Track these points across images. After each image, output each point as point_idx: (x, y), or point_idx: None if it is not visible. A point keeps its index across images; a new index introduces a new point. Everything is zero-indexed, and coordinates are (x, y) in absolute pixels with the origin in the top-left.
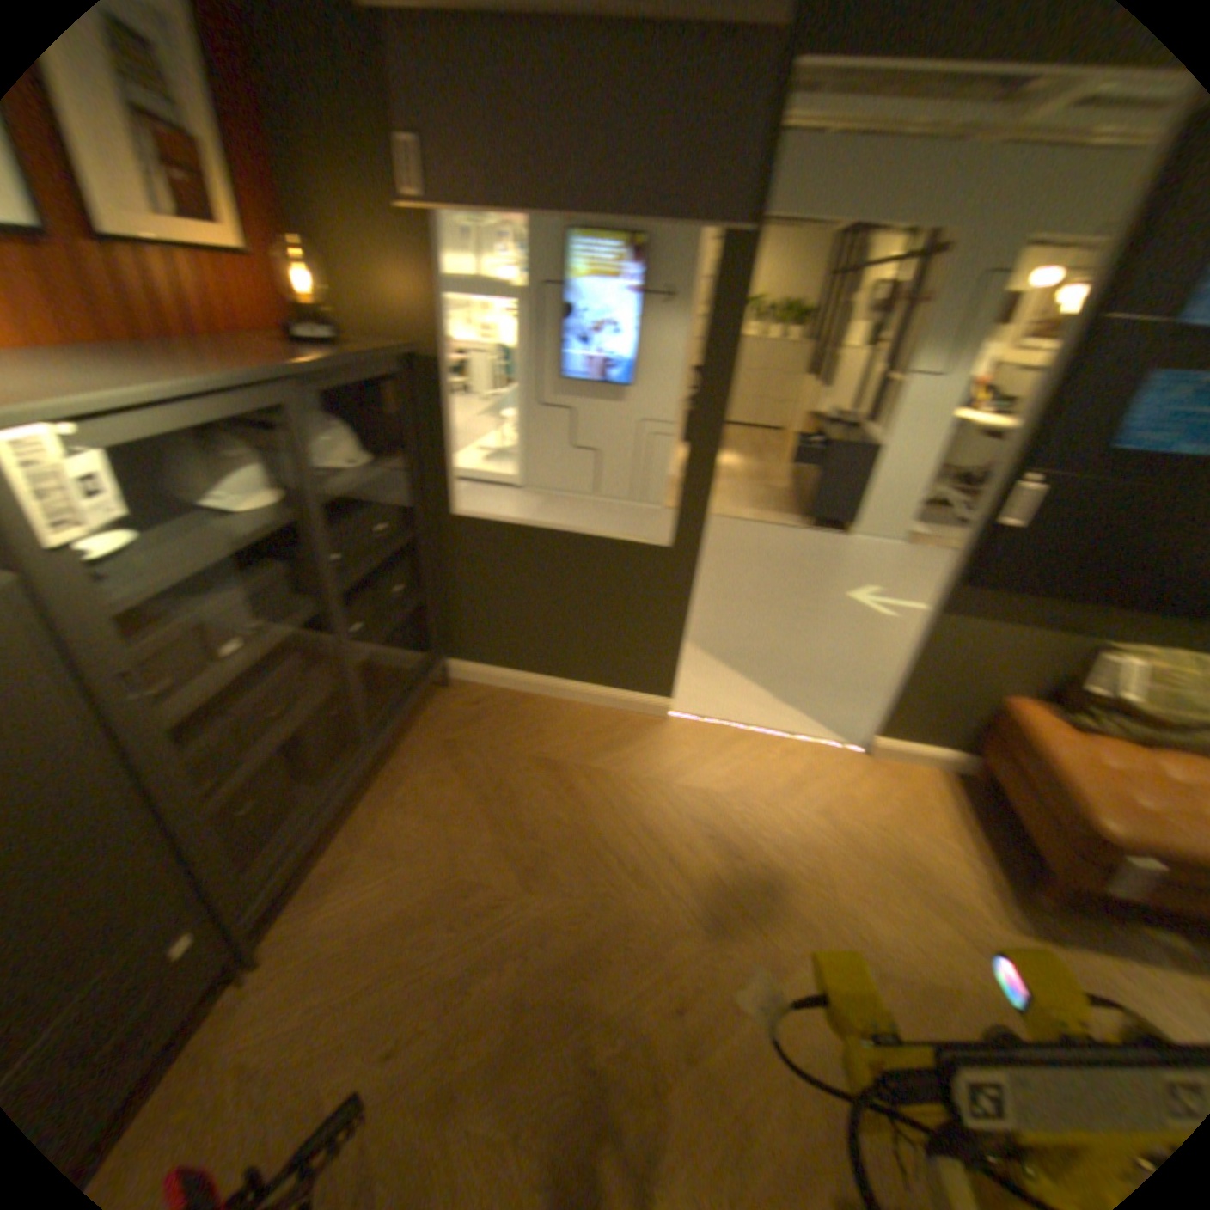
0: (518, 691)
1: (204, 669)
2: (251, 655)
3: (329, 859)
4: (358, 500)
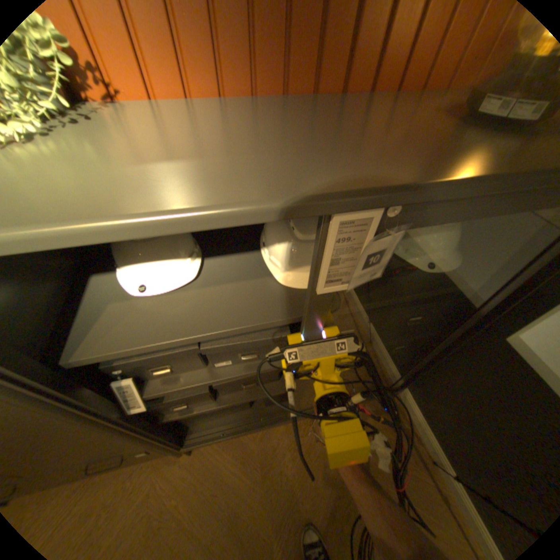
0: (433, 462)
1: (204, 367)
2: (233, 377)
3: (249, 439)
4: (418, 289)
